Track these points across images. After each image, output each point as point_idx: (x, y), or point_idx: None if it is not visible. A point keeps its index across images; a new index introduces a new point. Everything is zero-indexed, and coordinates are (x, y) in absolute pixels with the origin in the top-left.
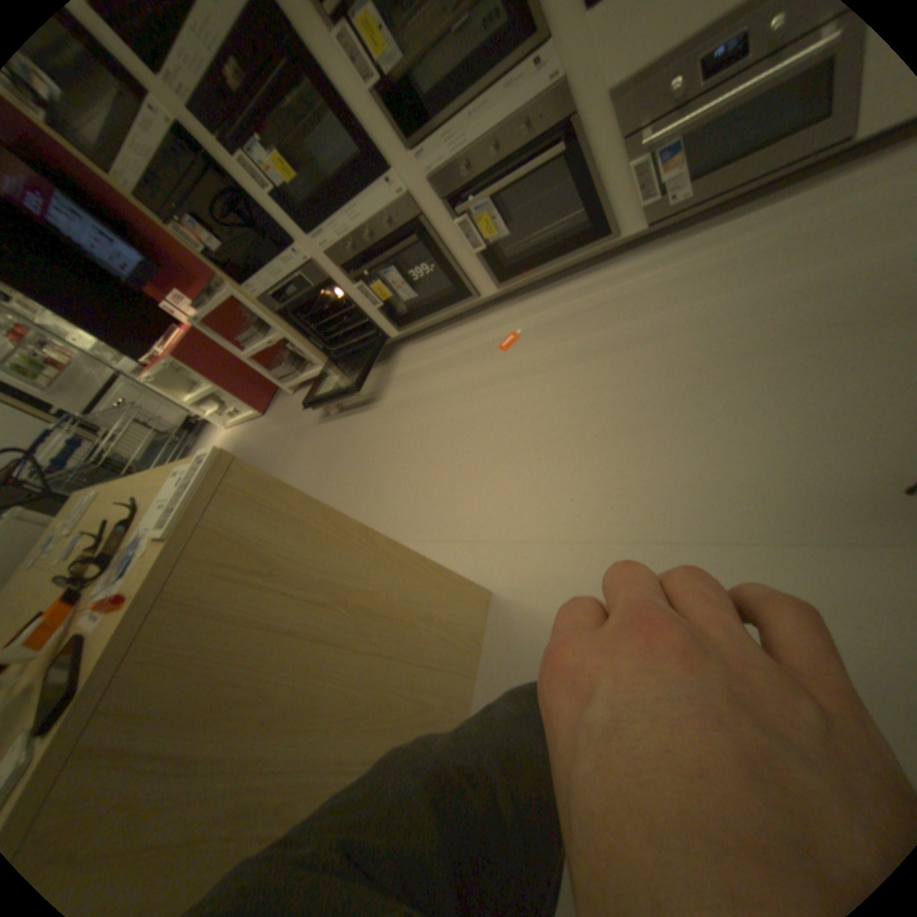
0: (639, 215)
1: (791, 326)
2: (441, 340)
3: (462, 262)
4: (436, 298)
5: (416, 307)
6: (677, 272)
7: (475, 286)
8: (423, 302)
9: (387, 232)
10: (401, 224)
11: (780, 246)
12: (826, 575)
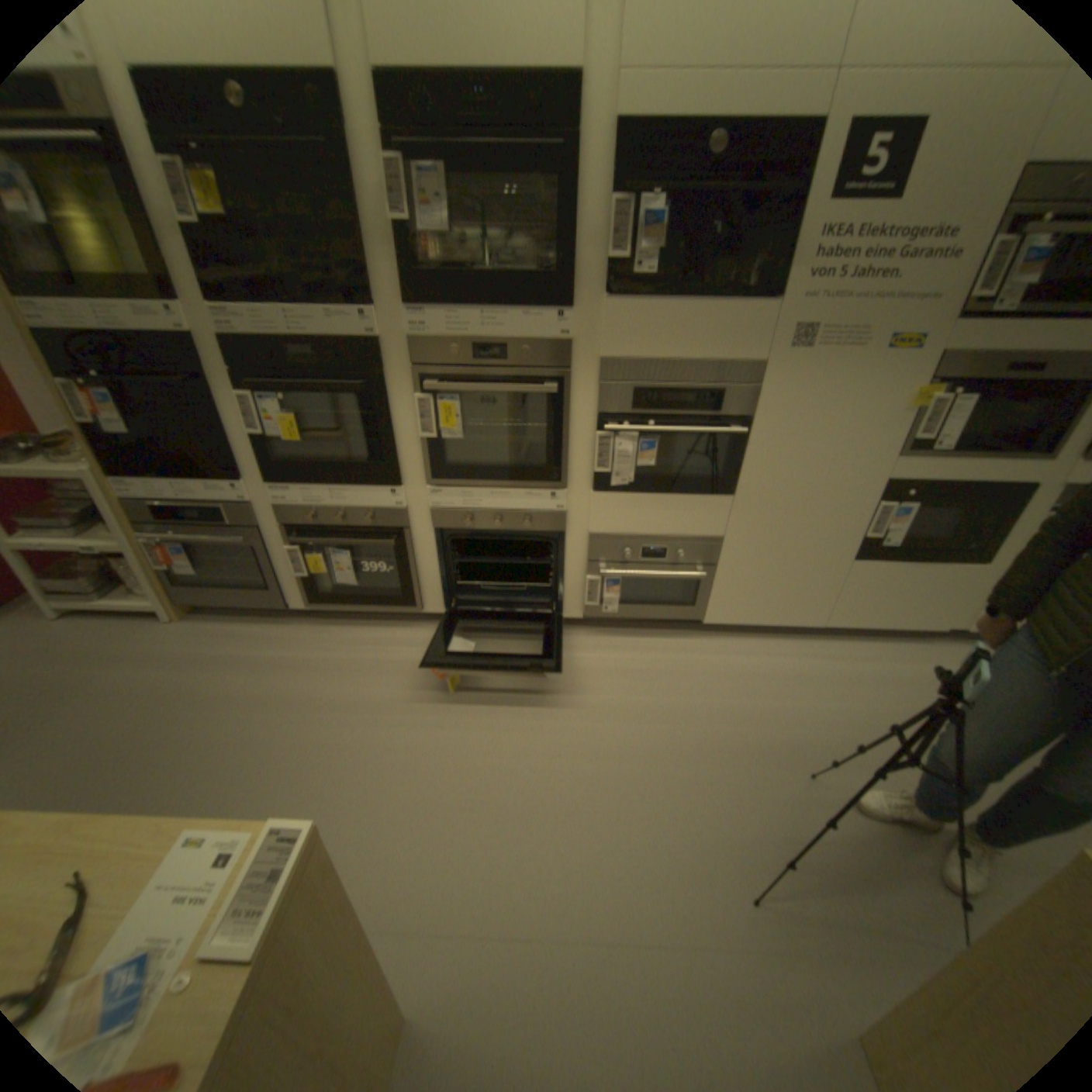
0: (575, 608)
1: (675, 746)
2: (356, 637)
3: (420, 580)
4: (369, 594)
5: (339, 593)
6: (598, 667)
7: (420, 602)
8: (351, 591)
9: (362, 527)
10: (381, 529)
11: (663, 677)
12: (715, 986)
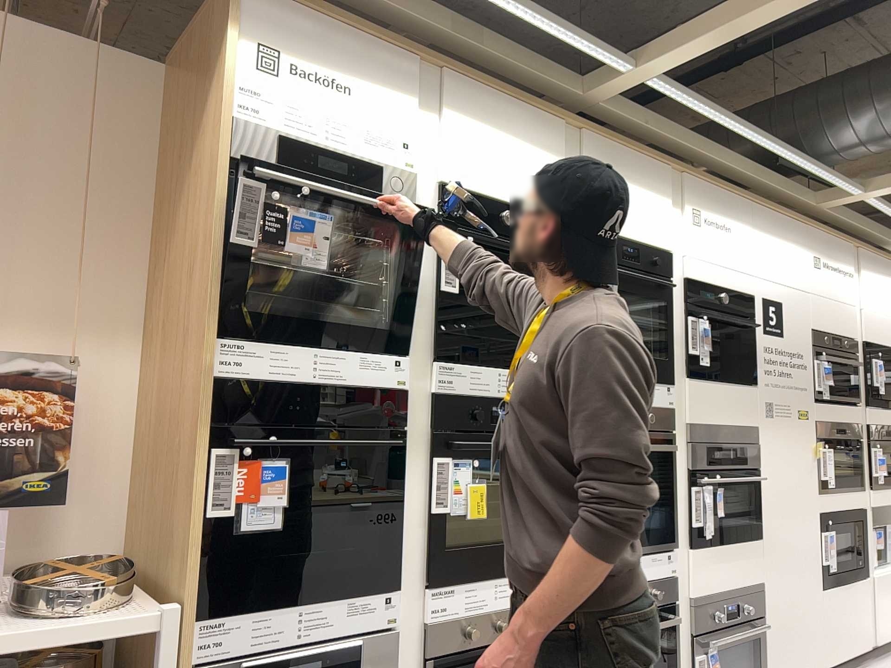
0: None
1: None
2: None
3: None
4: None
5: None
6: None
7: None
8: None
9: None
10: None
11: None
12: None
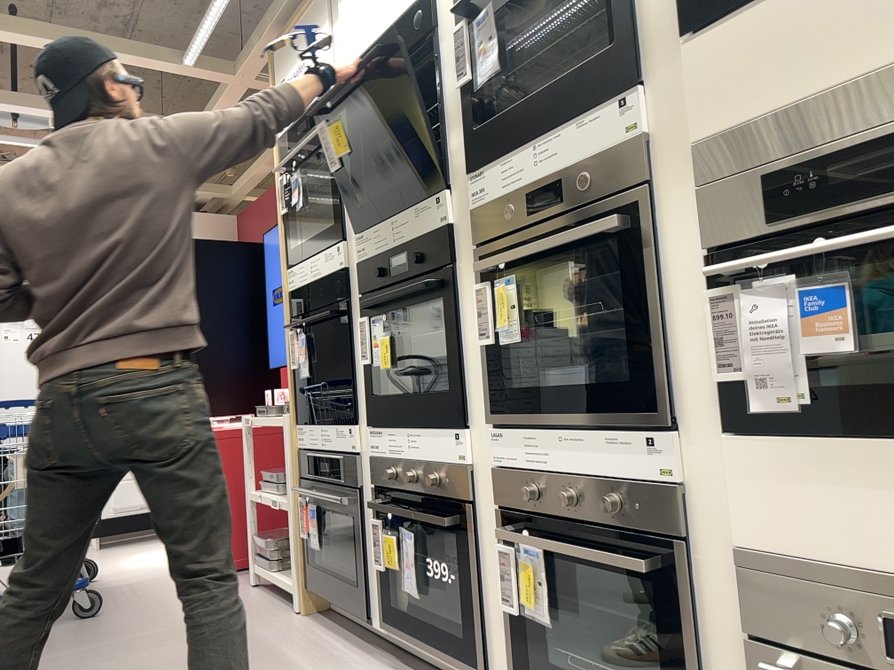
0: None
1: None
2: None
3: (488, 610)
4: (449, 629)
5: (423, 617)
6: None
7: (491, 662)
8: (436, 619)
9: (430, 493)
10: (445, 497)
11: None
12: None
